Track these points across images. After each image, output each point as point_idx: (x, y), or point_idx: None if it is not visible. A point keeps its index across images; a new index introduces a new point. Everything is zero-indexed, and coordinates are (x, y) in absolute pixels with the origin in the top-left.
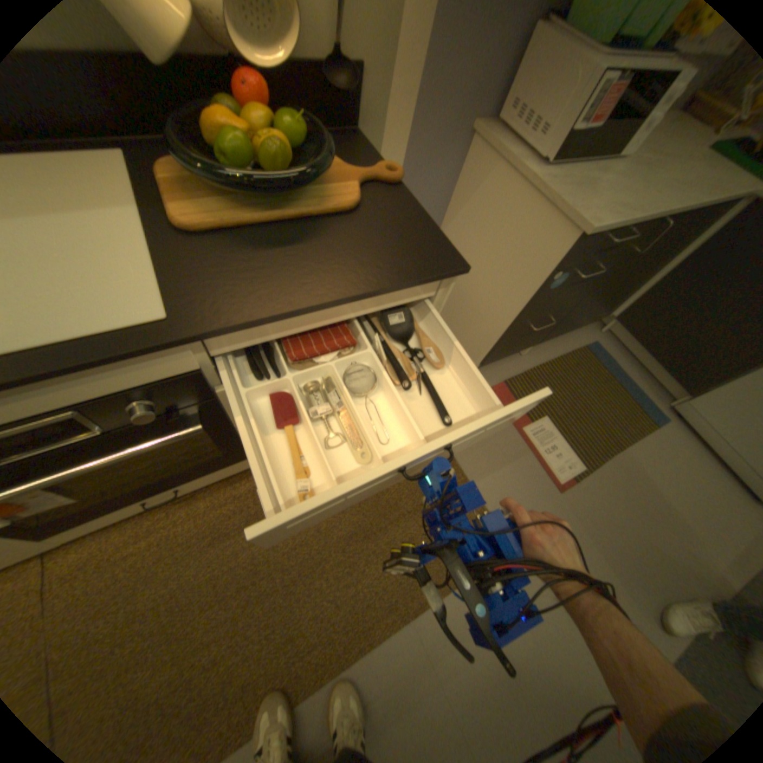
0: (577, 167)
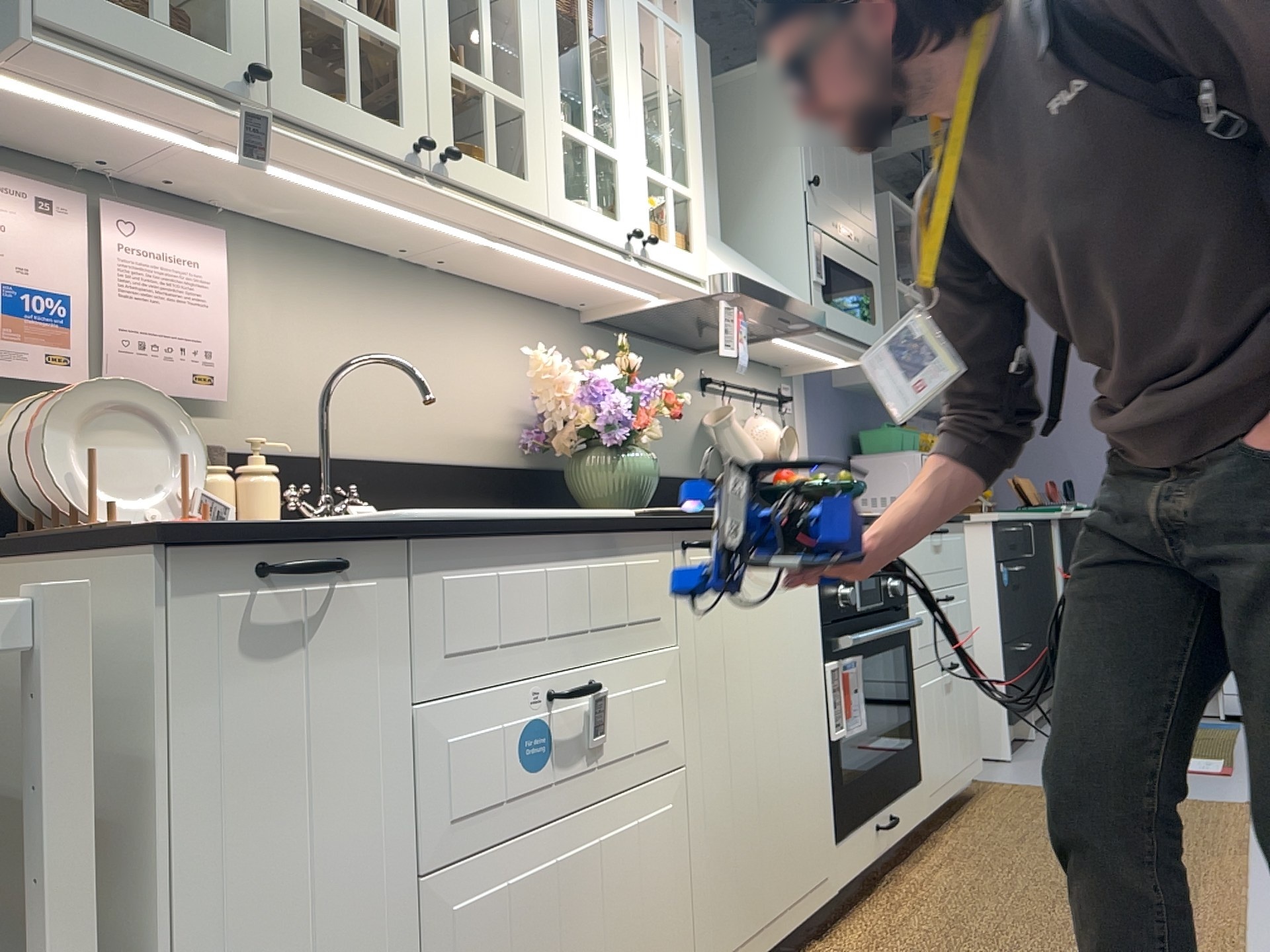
0: None
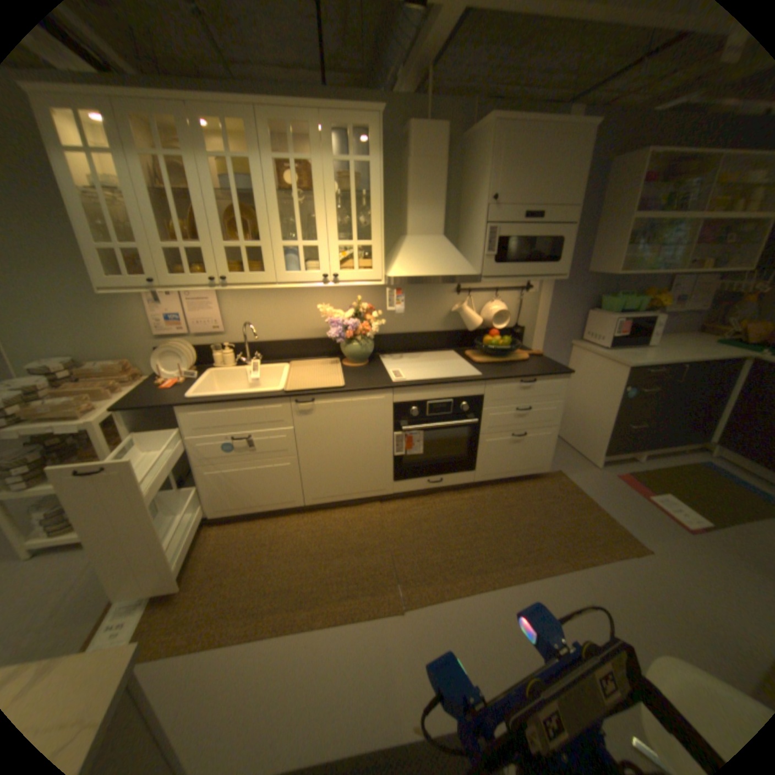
0: (625, 351)
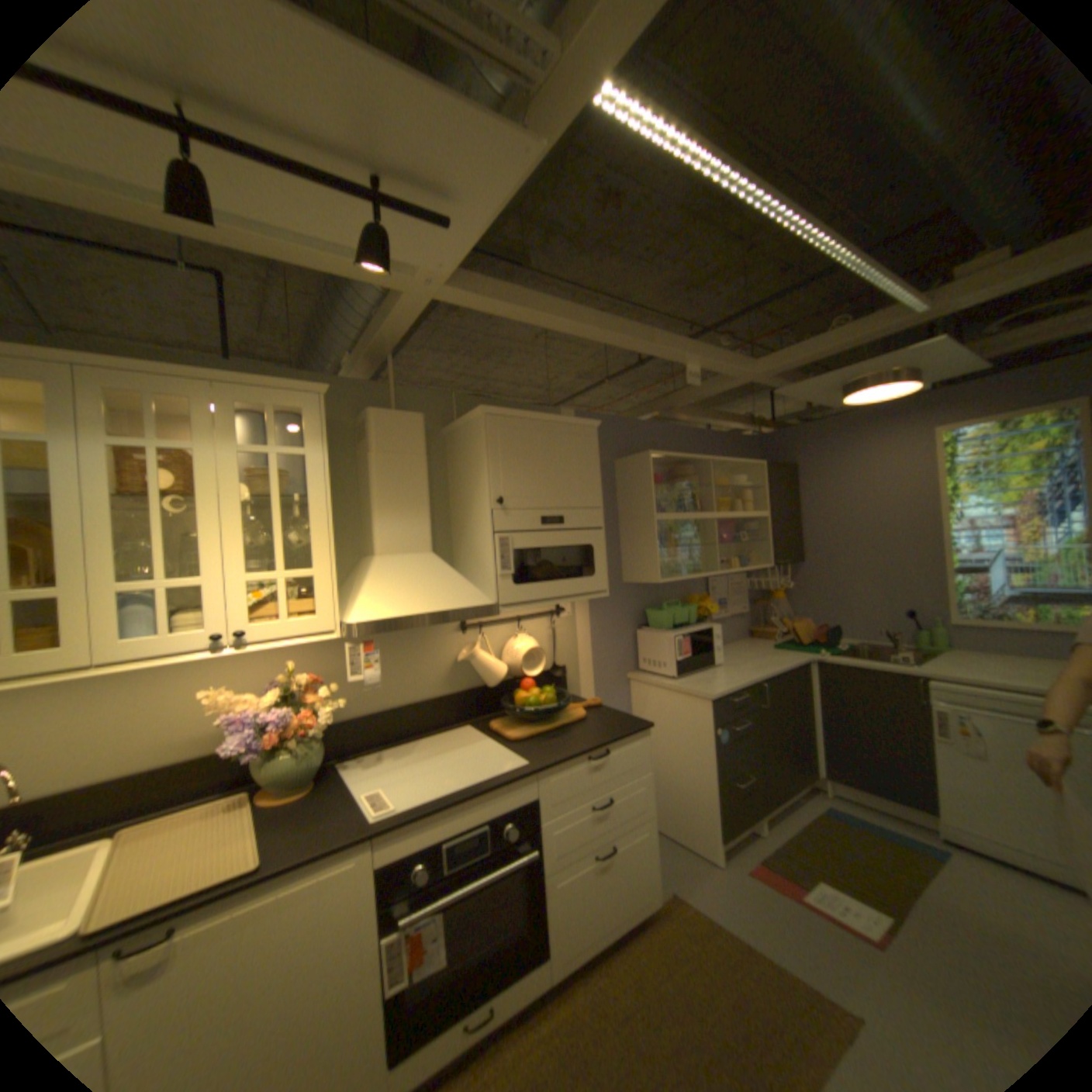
0: (694, 679)
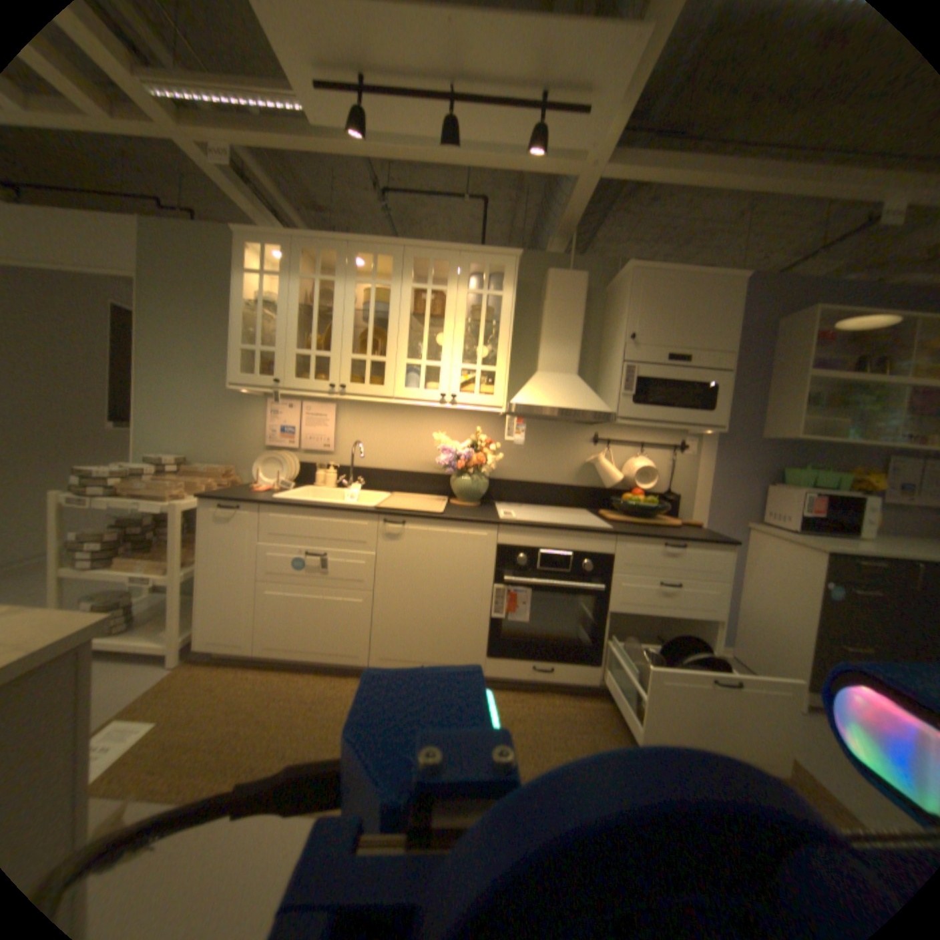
0: (821, 538)
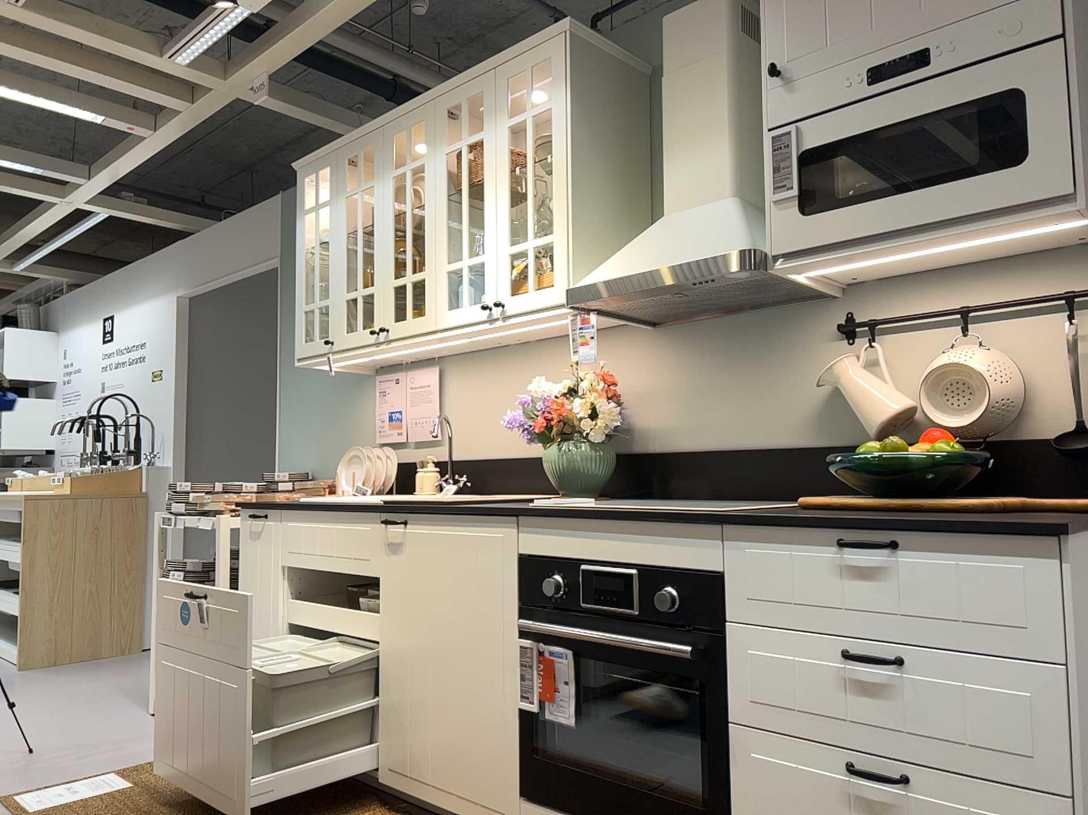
0: None
